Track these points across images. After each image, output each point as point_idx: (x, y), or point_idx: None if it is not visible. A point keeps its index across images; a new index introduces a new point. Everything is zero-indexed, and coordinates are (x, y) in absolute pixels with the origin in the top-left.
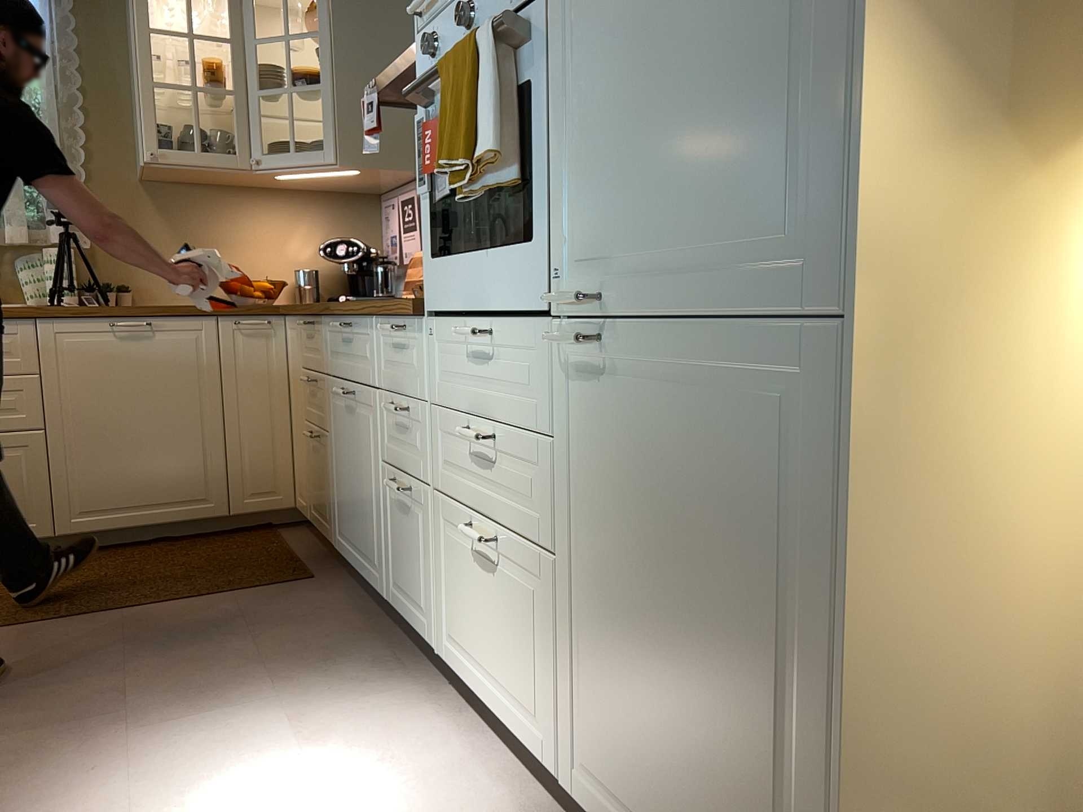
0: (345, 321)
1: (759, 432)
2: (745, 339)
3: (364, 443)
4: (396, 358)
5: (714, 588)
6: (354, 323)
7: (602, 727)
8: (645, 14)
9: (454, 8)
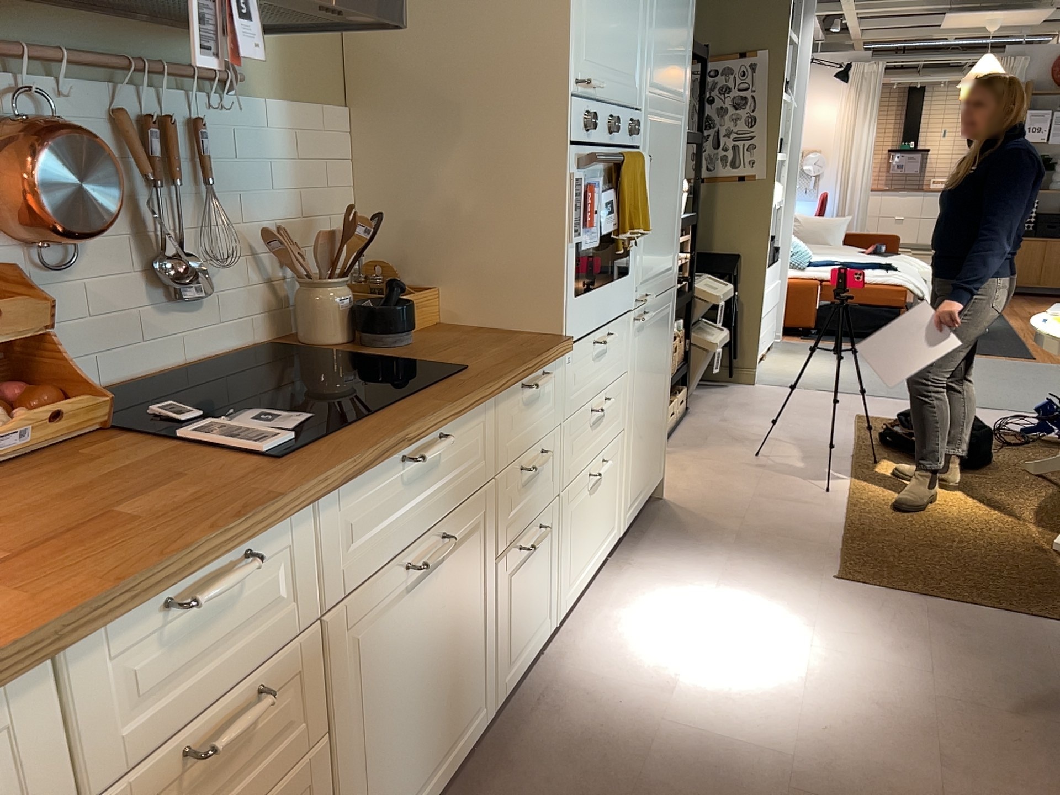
0: (418, 445)
1: (666, 322)
2: (665, 296)
3: (462, 583)
4: (528, 414)
5: (657, 378)
6: (448, 430)
7: (634, 477)
8: (659, 185)
9: (597, 106)
